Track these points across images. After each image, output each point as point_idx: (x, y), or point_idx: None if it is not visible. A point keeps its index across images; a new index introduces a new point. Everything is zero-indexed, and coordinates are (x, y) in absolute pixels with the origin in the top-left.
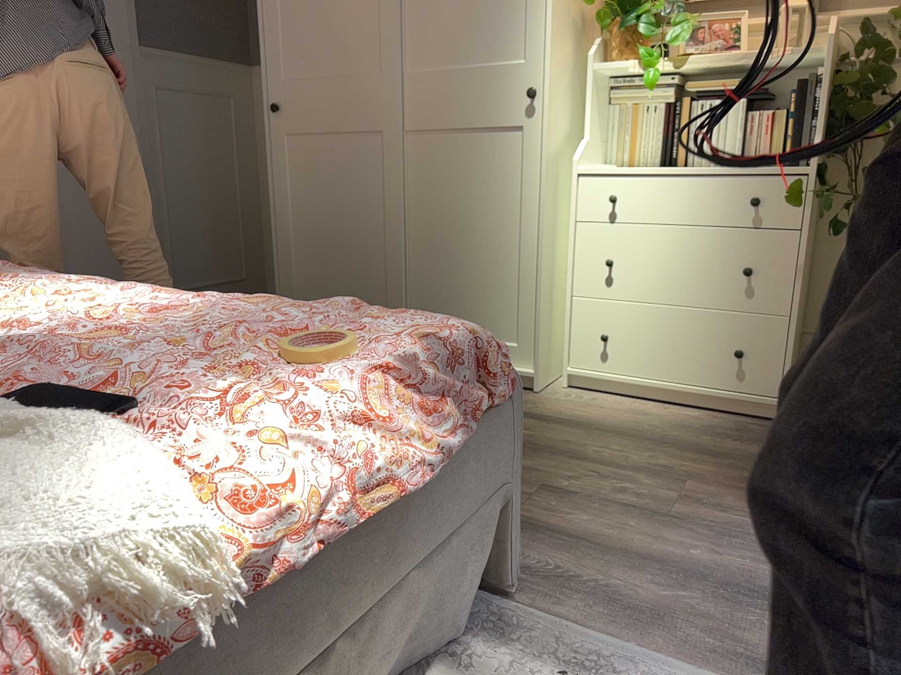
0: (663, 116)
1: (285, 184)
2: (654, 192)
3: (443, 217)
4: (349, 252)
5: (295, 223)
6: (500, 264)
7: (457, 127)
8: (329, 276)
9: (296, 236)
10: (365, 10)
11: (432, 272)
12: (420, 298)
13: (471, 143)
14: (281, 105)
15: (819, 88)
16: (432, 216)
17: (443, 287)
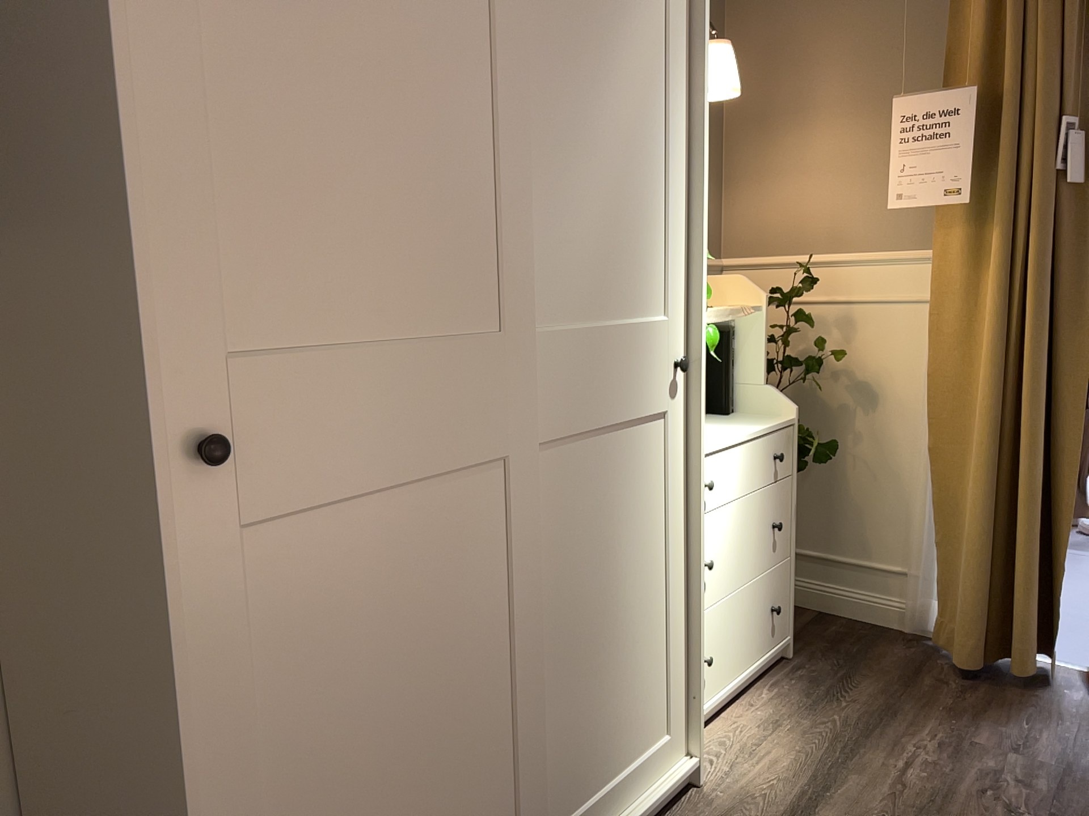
0: None
1: (233, 688)
2: (729, 466)
3: (583, 589)
4: (435, 768)
5: (269, 791)
6: (648, 627)
7: (601, 426)
8: None
9: None
10: (468, 187)
11: (569, 701)
12: (552, 764)
13: (615, 448)
14: (215, 431)
15: (736, 339)
16: (567, 597)
17: (584, 716)
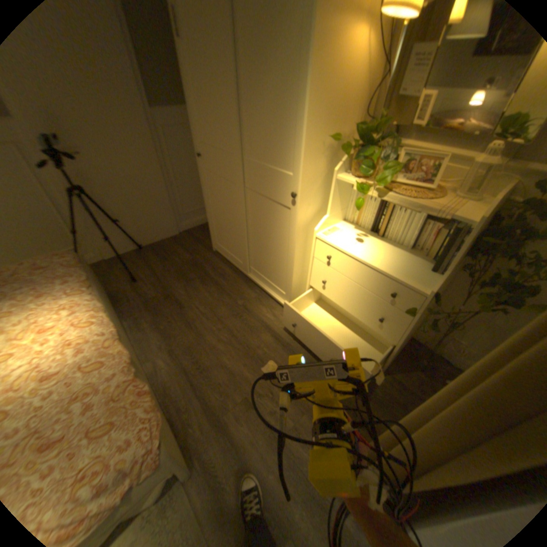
0: (376, 207)
1: (206, 190)
2: (348, 262)
3: (260, 231)
4: (229, 228)
5: (211, 207)
6: (280, 261)
7: (264, 194)
8: (224, 233)
9: (212, 212)
10: (224, 114)
11: (256, 250)
12: (253, 257)
13: (269, 204)
14: (199, 153)
15: (469, 235)
16: (256, 228)
17: (260, 257)
